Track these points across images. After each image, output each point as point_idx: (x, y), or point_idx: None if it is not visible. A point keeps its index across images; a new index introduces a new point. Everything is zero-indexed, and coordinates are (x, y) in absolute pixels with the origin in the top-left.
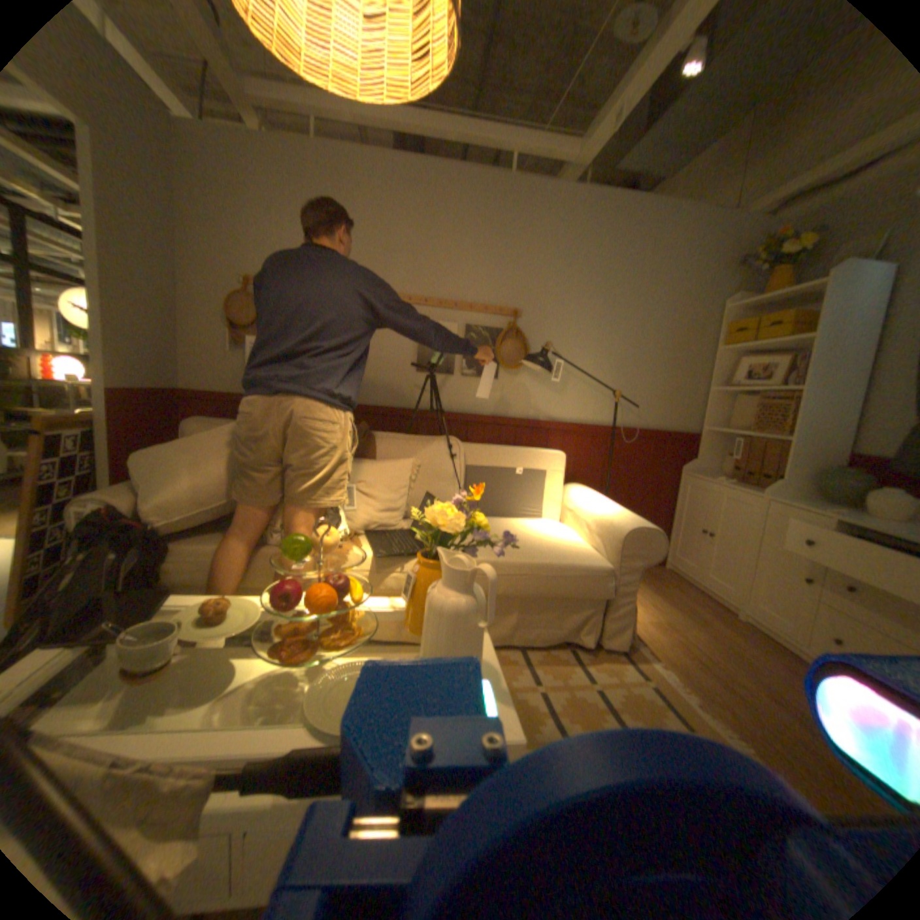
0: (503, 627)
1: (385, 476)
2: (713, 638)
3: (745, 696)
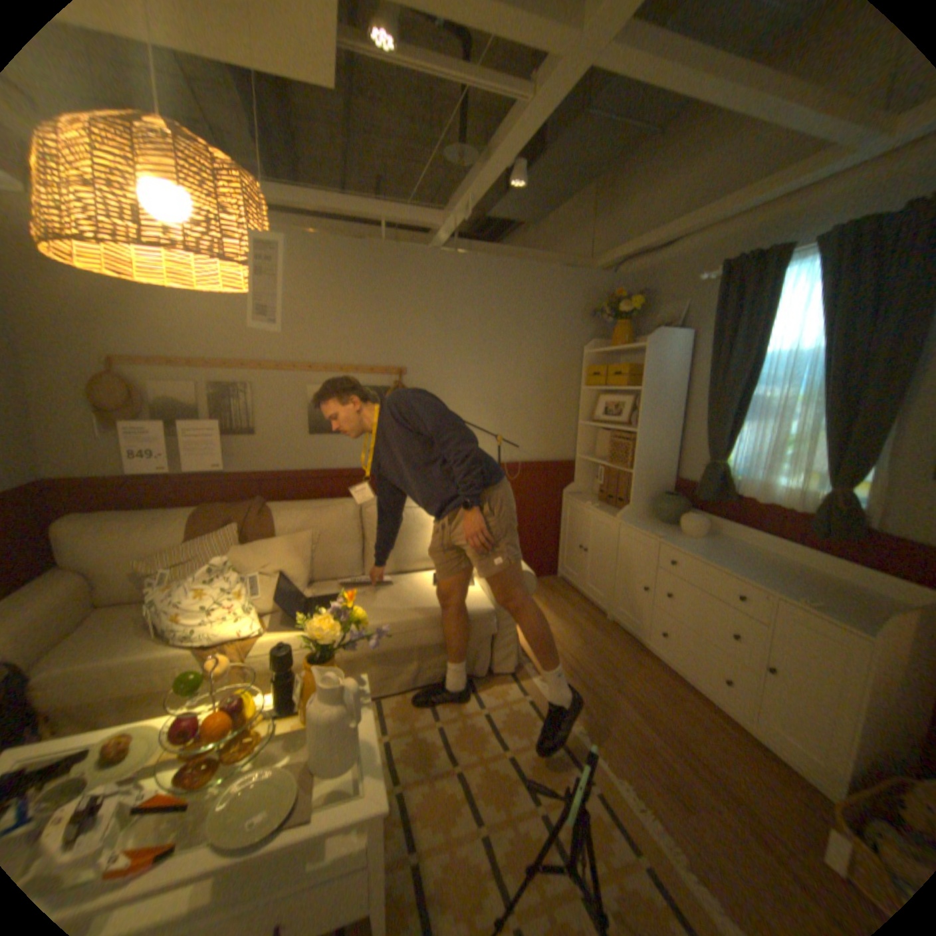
0: (406, 675)
1: (284, 554)
2: (584, 643)
3: (599, 693)
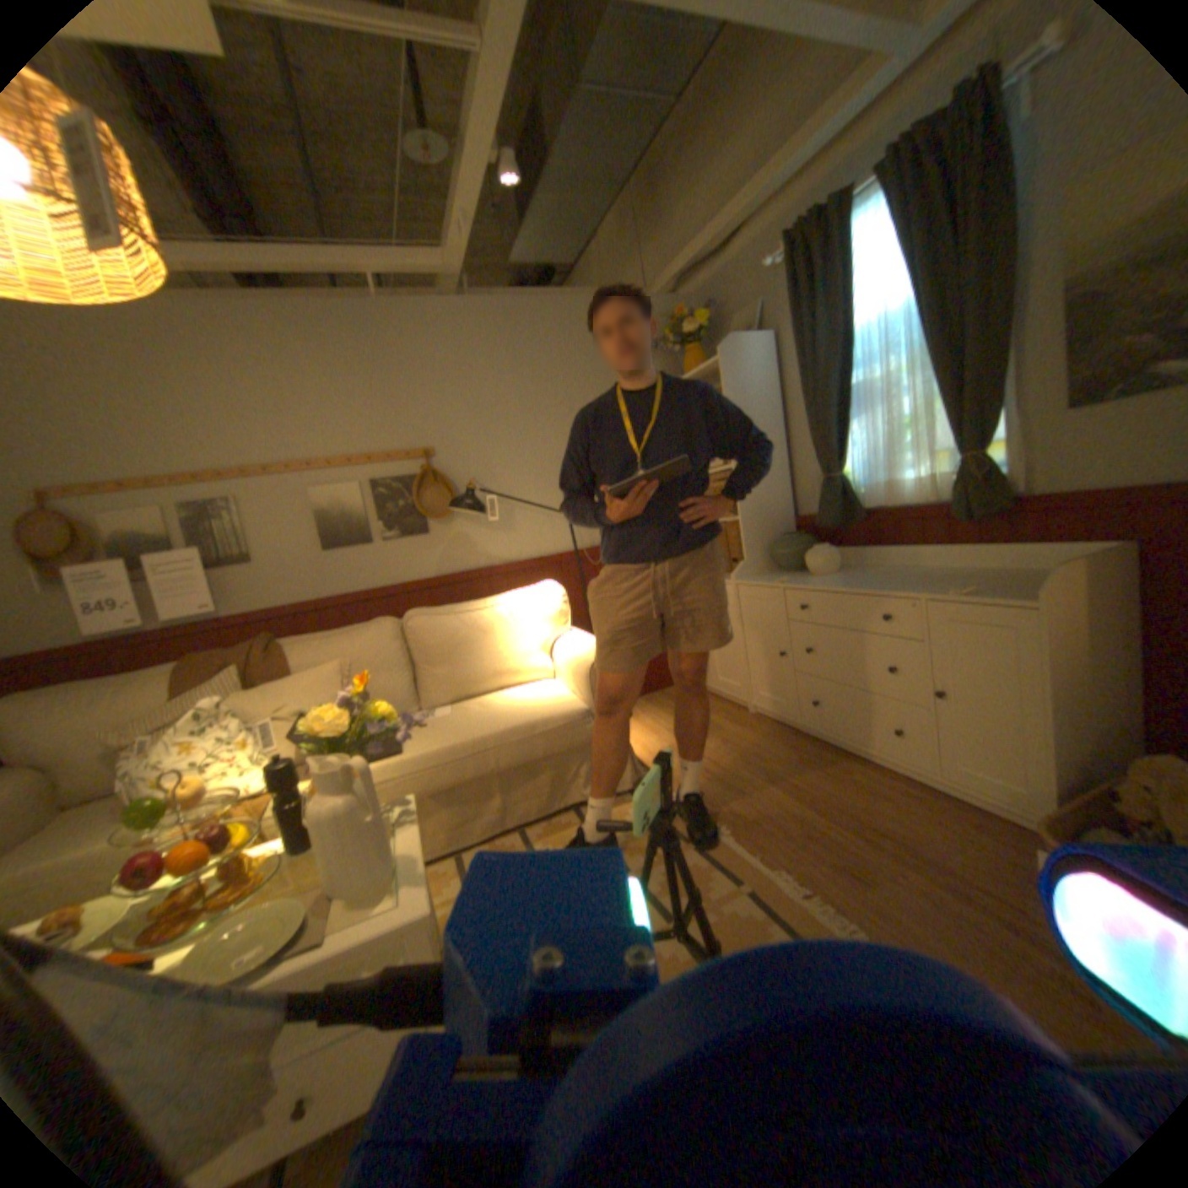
0: (488, 812)
1: (304, 689)
2: (722, 741)
3: (744, 788)
